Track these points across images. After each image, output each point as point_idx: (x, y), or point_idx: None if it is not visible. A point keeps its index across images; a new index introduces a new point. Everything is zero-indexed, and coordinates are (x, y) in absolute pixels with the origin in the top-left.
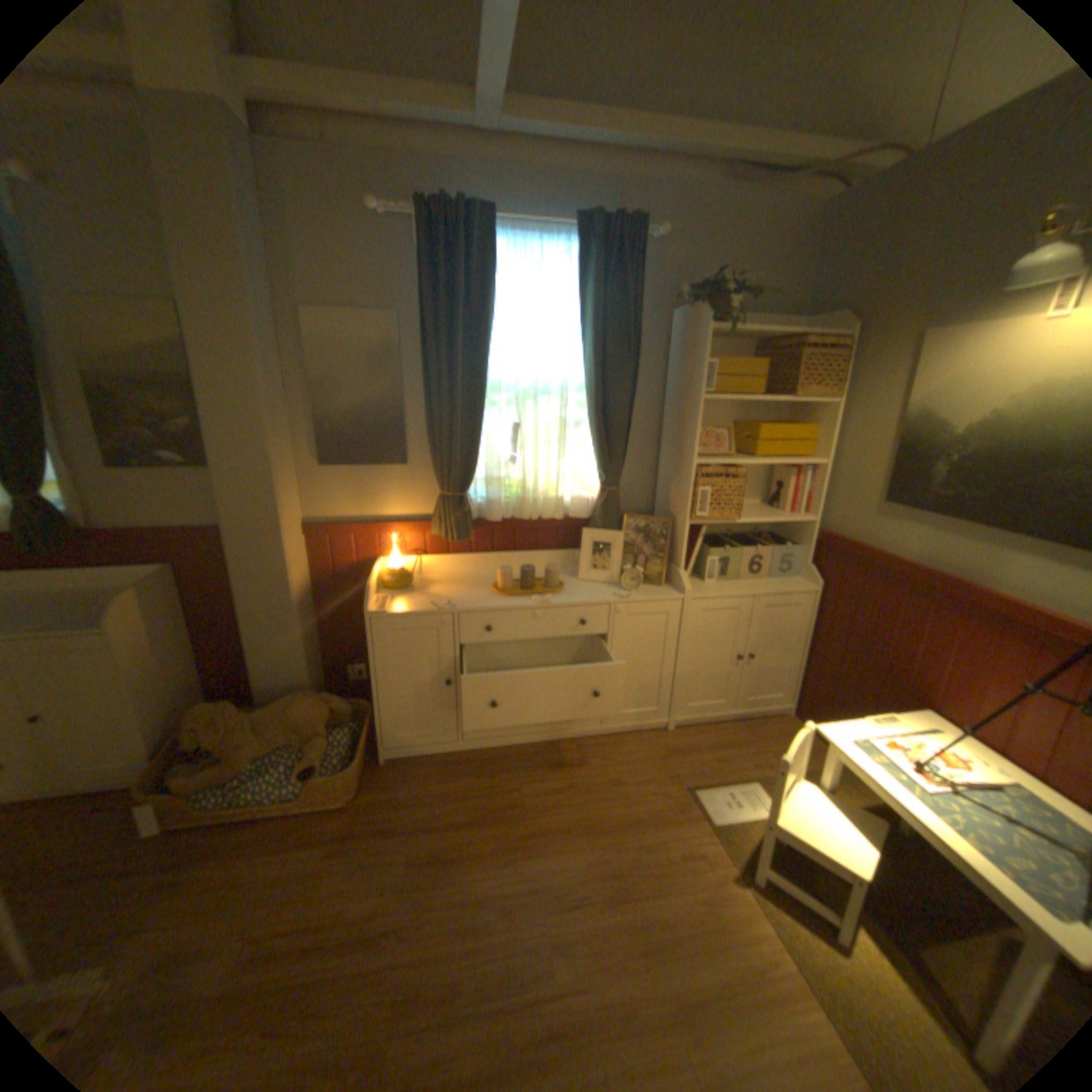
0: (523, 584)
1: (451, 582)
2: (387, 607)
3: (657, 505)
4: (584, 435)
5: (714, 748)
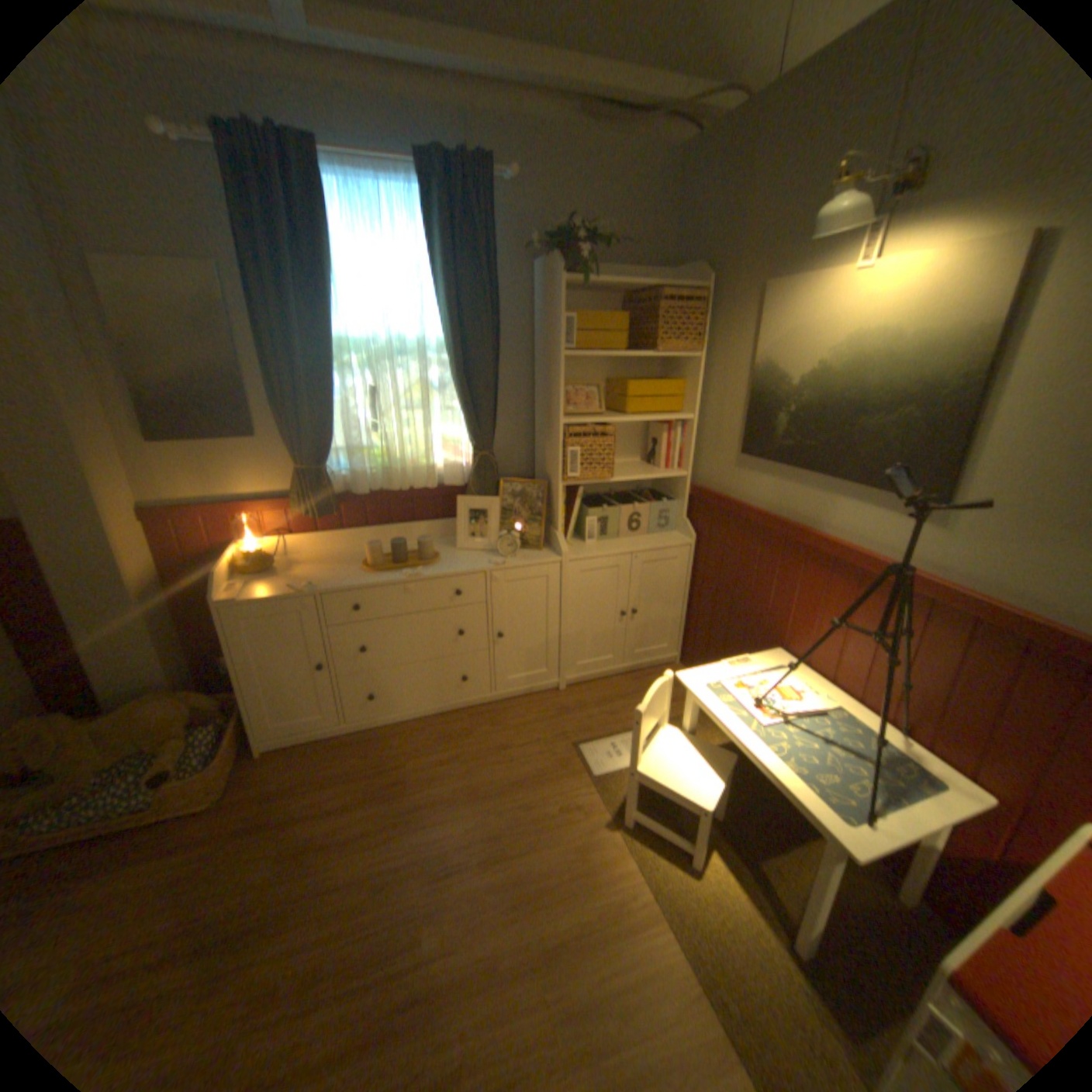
0: (396, 558)
1: (319, 562)
2: (237, 594)
3: (536, 467)
4: (451, 397)
5: (602, 702)
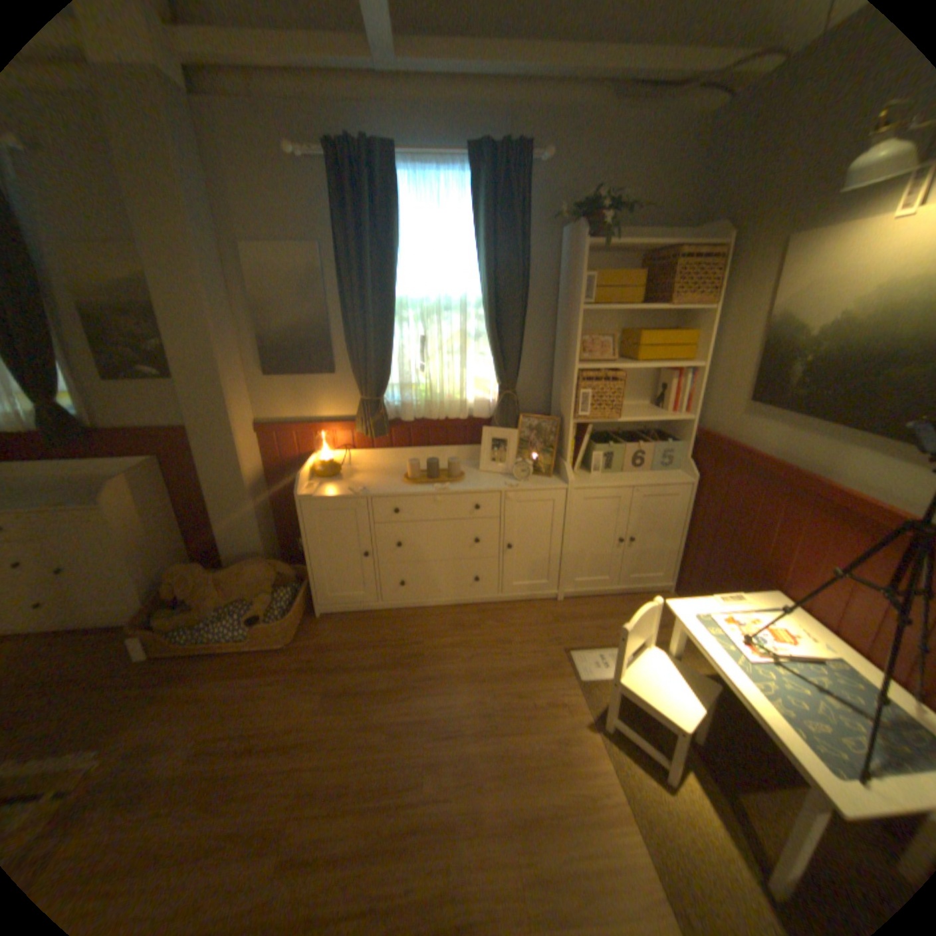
0: (430, 475)
1: (373, 472)
2: (314, 491)
3: (552, 406)
4: (483, 345)
5: (595, 617)
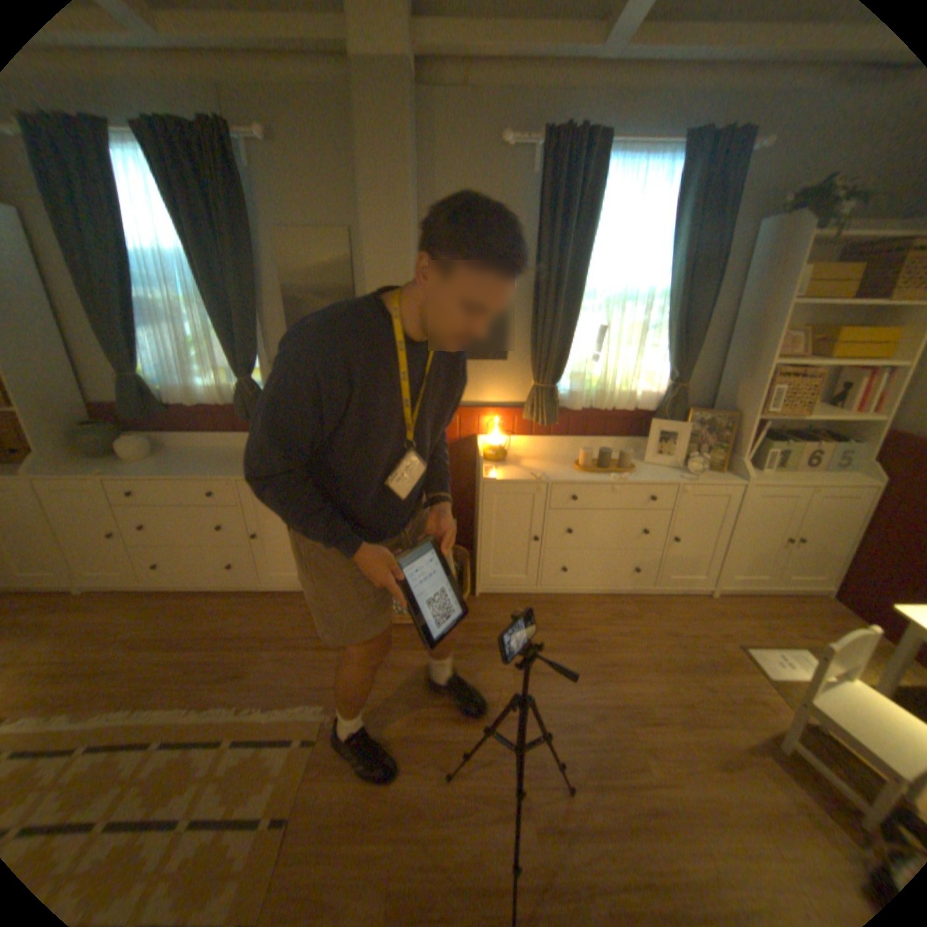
0: (597, 464)
1: (536, 459)
2: (494, 475)
3: (720, 401)
4: (662, 337)
5: (759, 618)
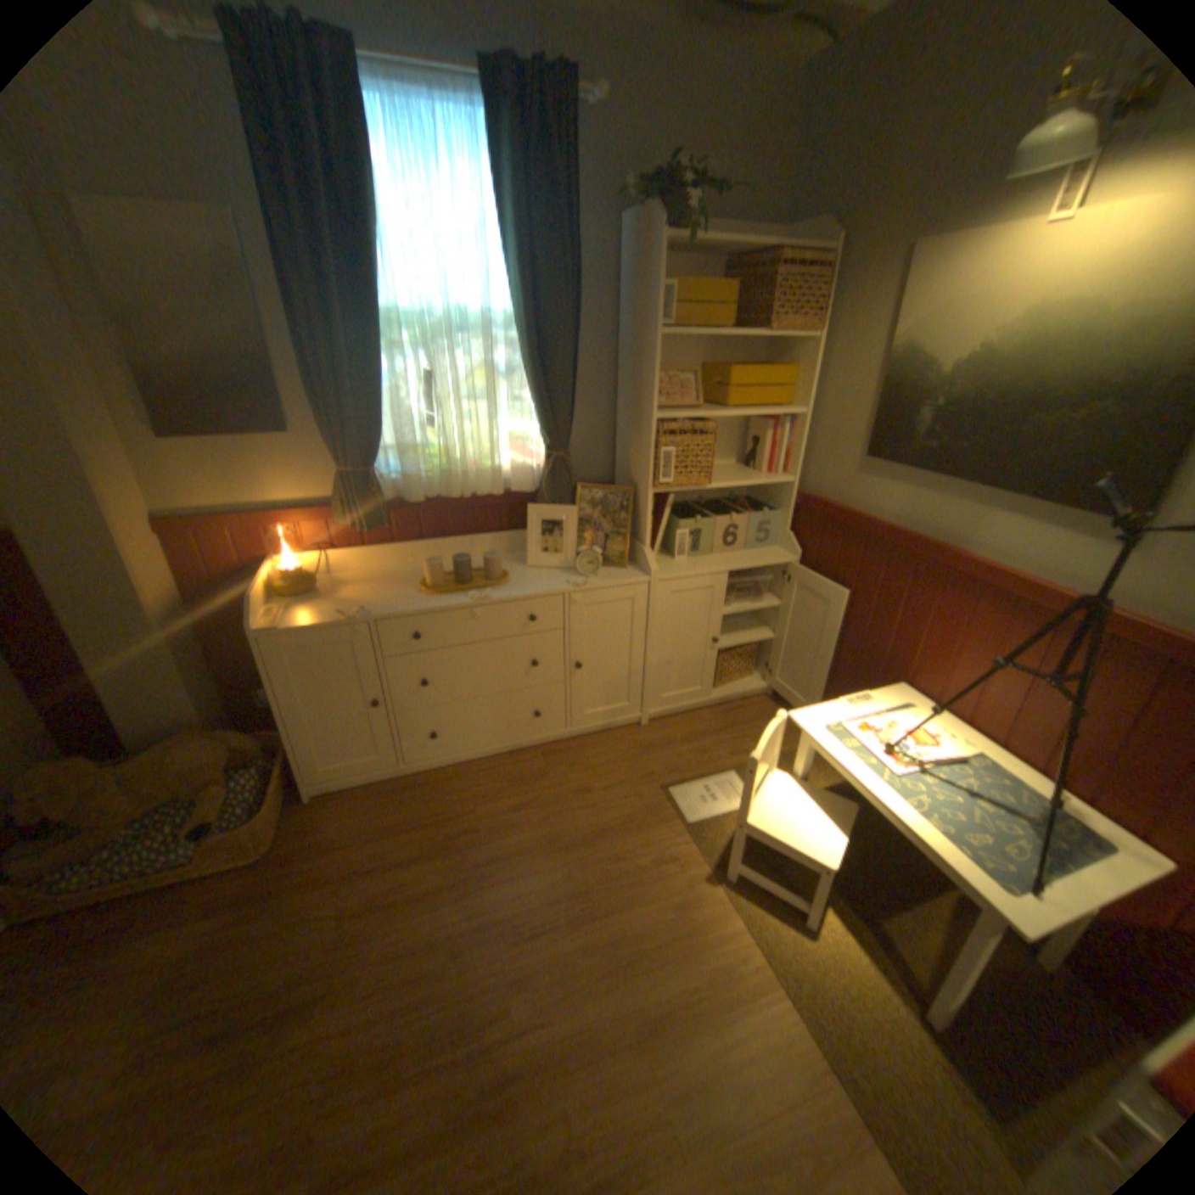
0: (459, 578)
1: (369, 582)
2: (279, 620)
3: (618, 471)
4: (520, 385)
5: (689, 738)
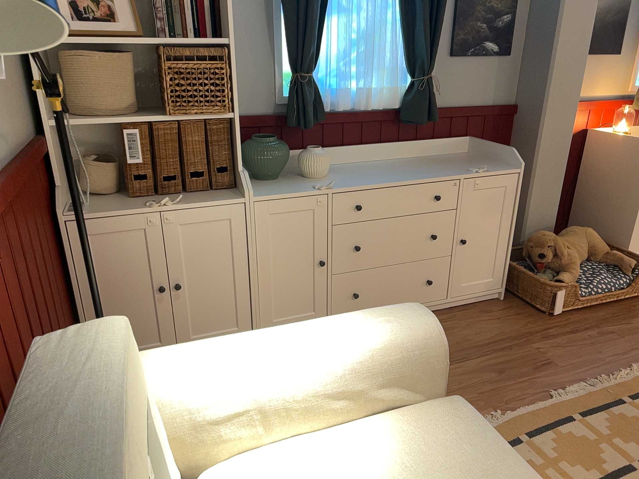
0: None
1: None
2: None
3: None
4: None
5: None
